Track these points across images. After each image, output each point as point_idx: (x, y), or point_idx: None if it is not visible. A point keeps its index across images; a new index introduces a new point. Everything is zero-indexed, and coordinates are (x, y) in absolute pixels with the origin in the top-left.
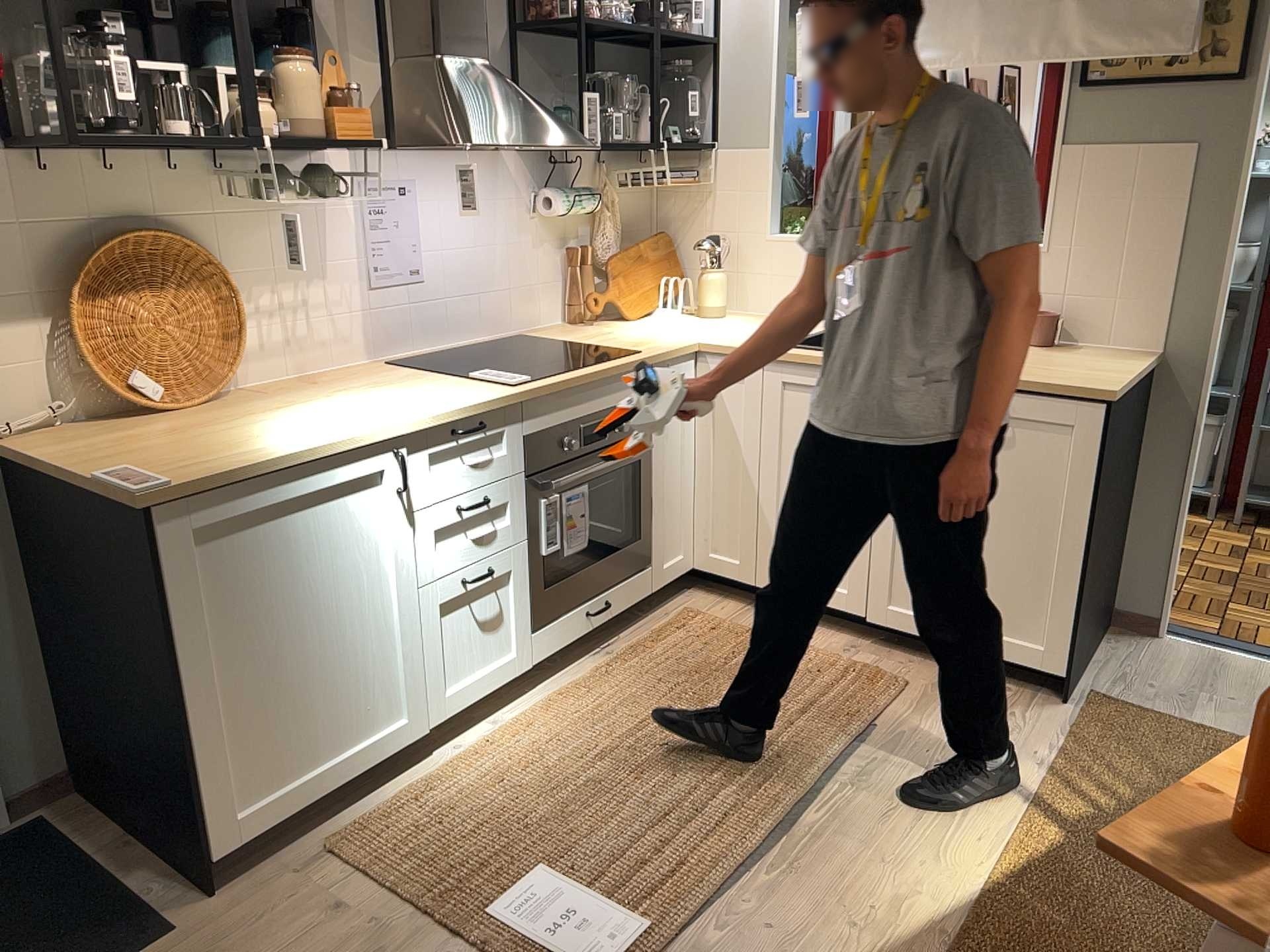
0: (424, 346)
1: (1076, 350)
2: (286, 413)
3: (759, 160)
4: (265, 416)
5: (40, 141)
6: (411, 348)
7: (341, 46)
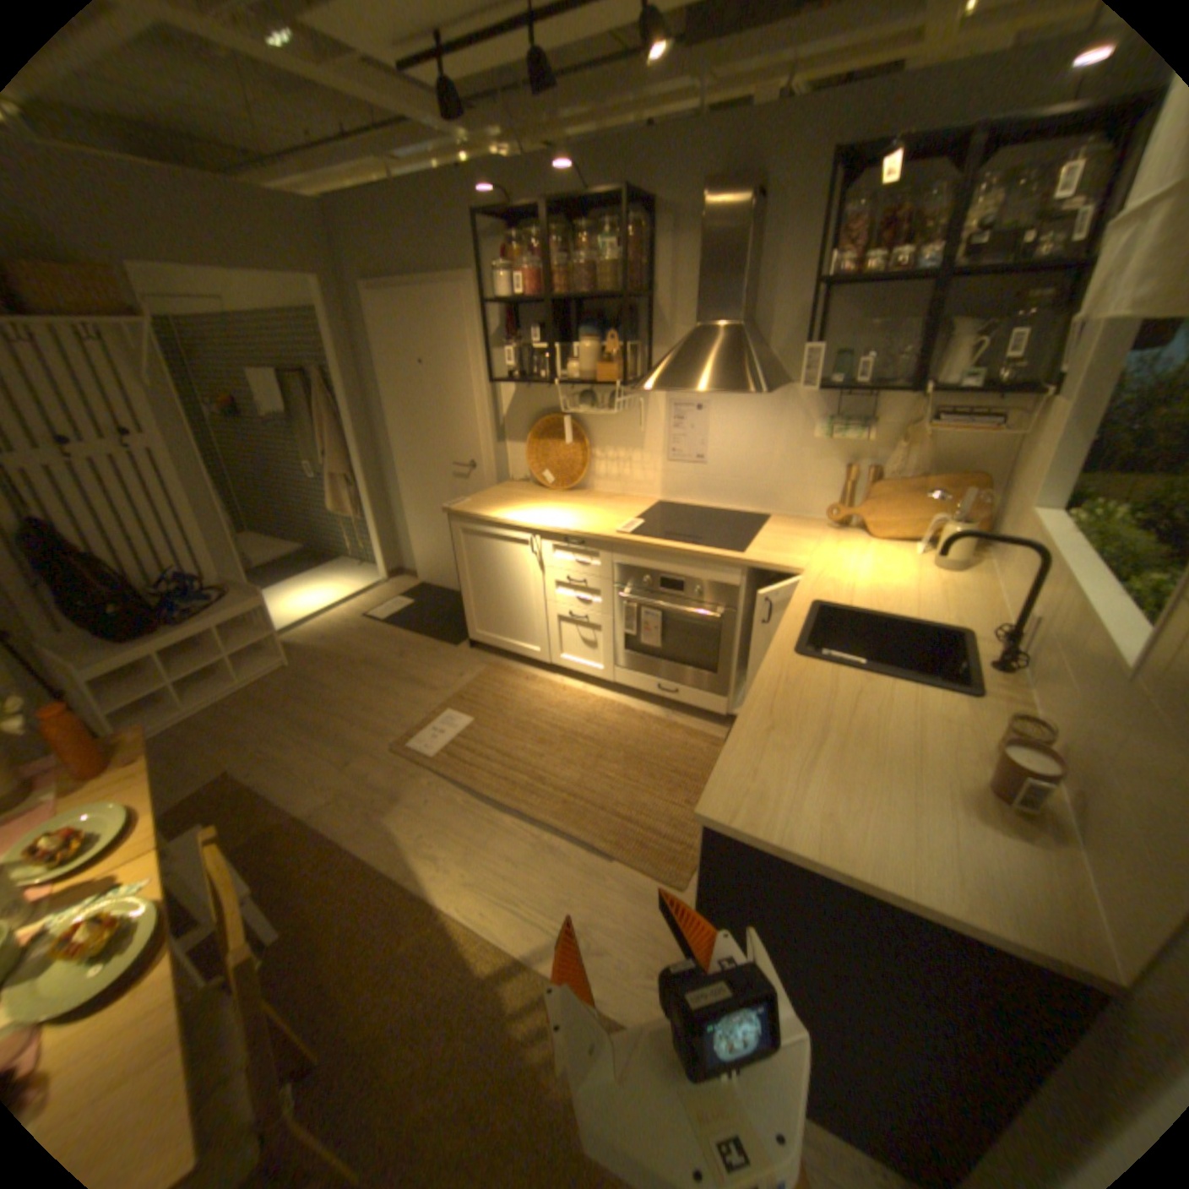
0: (699, 501)
1: (1018, 841)
2: (553, 504)
3: (1064, 417)
4: (547, 502)
5: (527, 376)
6: (690, 500)
7: (669, 320)
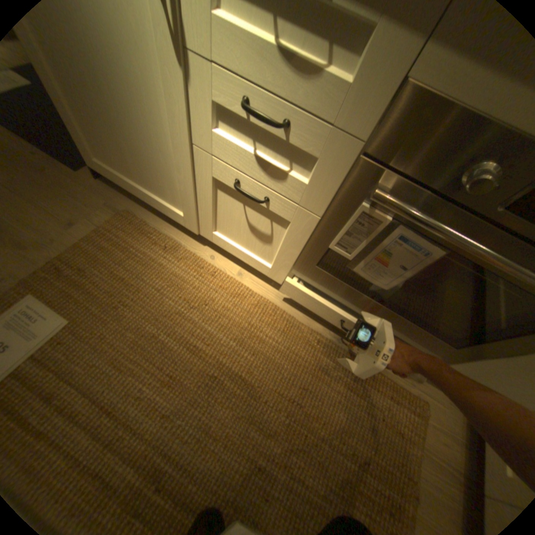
0: None
1: None
2: None
3: None
4: None
5: None
6: None
7: None
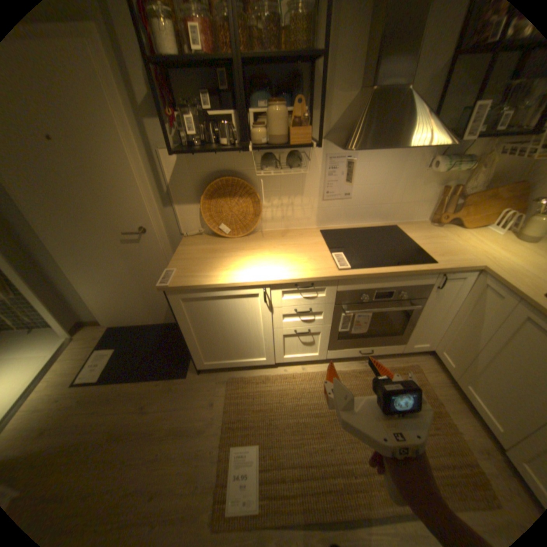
0: (344, 223)
1: None
2: (251, 252)
3: None
4: (244, 251)
5: (192, 143)
6: (338, 223)
7: (329, 84)
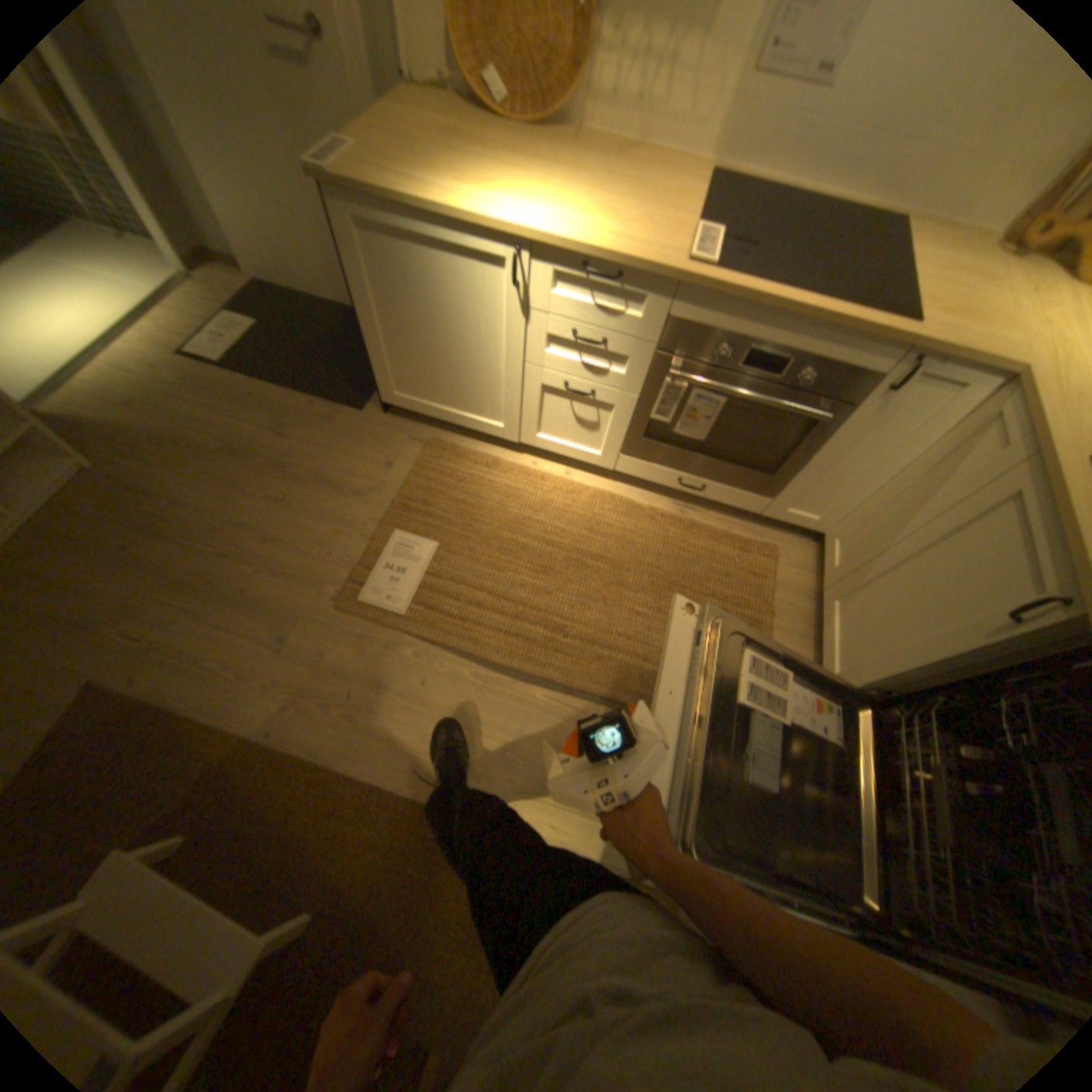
0: (784, 173)
1: None
2: (528, 166)
3: None
4: (515, 159)
5: None
6: (768, 168)
7: None
